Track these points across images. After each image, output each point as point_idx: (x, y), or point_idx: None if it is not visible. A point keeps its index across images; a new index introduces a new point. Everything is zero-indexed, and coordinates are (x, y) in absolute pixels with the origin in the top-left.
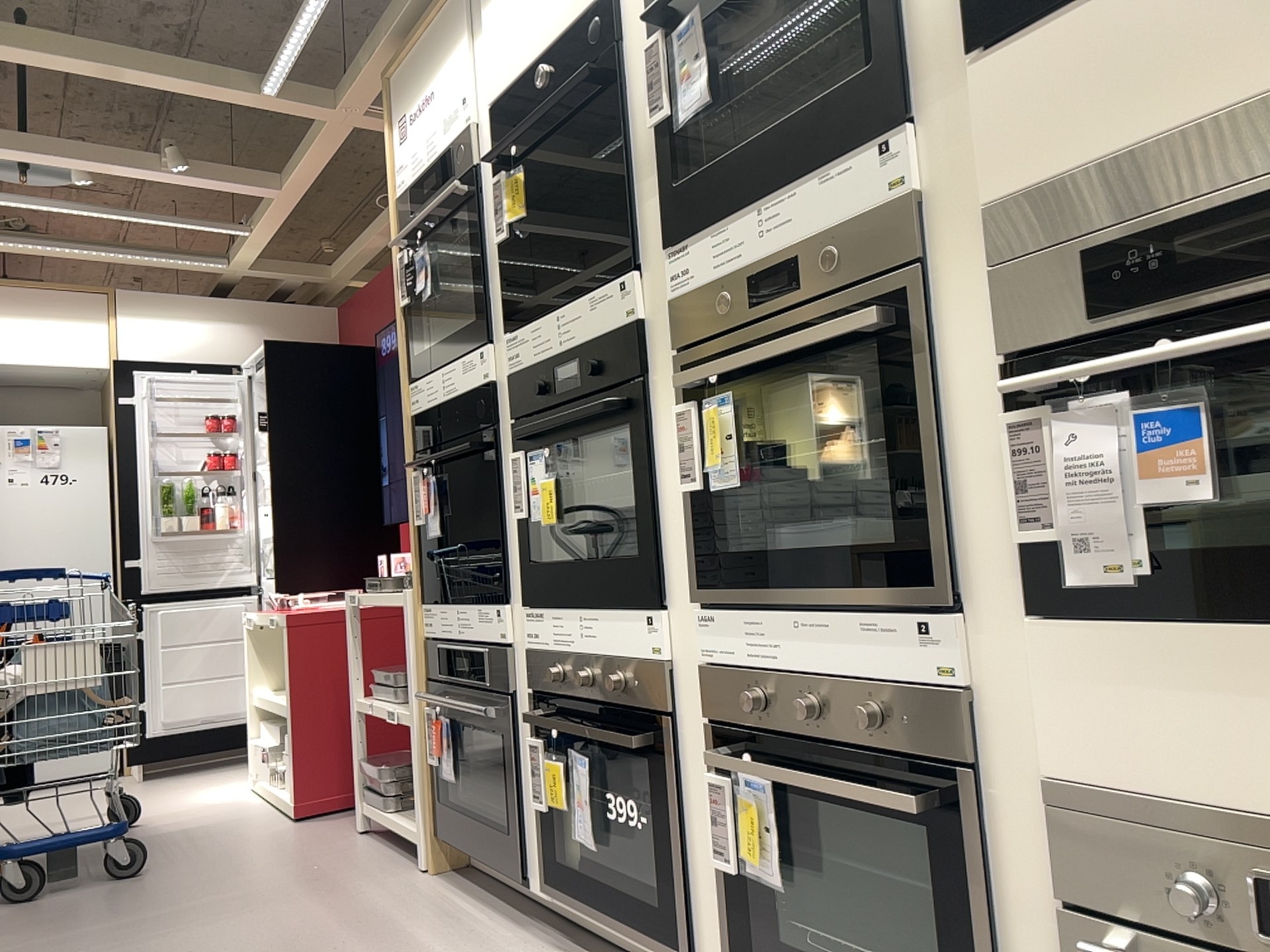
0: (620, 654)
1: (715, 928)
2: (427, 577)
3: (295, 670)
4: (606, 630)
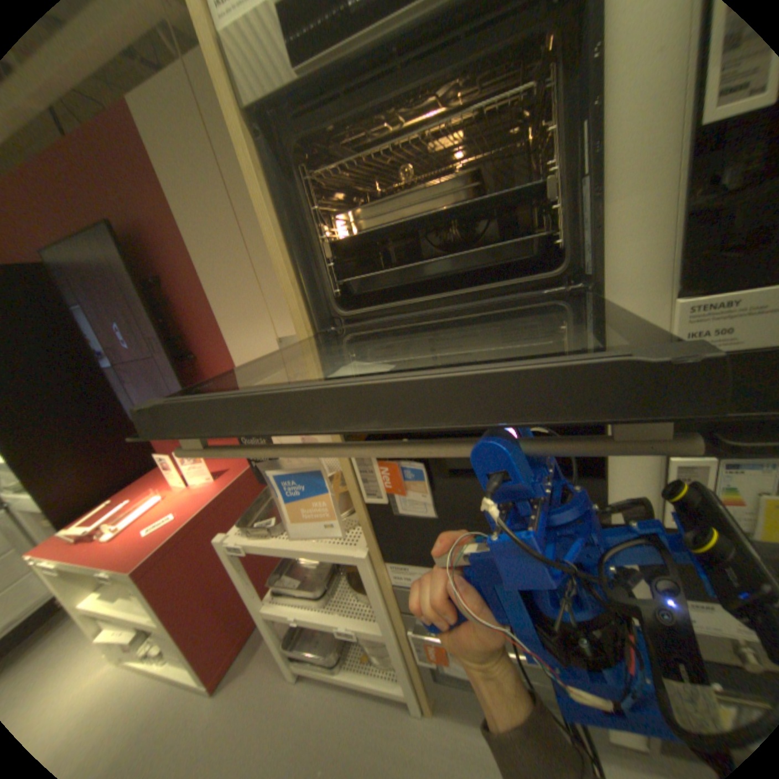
0: None
1: None
2: (382, 538)
3: (160, 610)
4: None
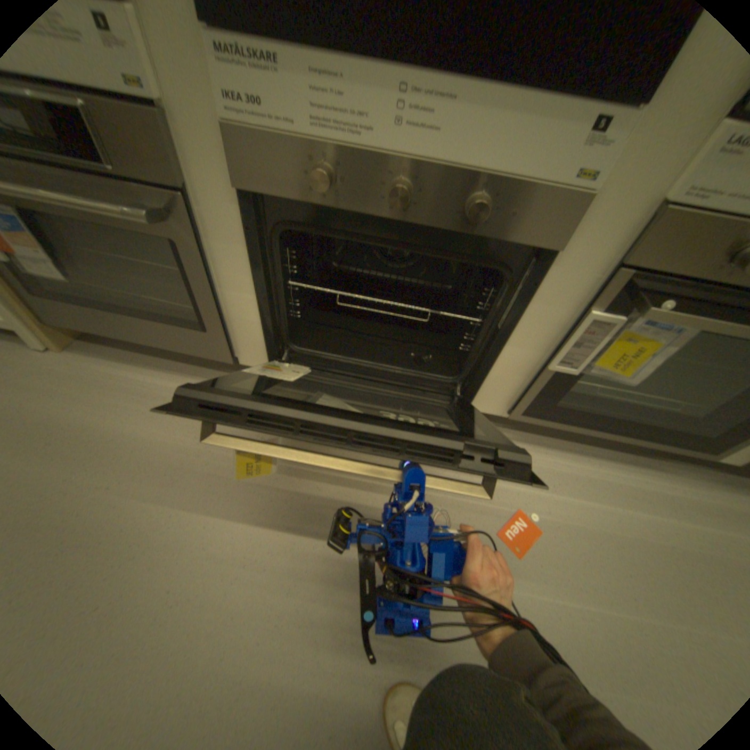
0: (500, 166)
1: (505, 389)
2: None
3: None
4: (477, 120)
